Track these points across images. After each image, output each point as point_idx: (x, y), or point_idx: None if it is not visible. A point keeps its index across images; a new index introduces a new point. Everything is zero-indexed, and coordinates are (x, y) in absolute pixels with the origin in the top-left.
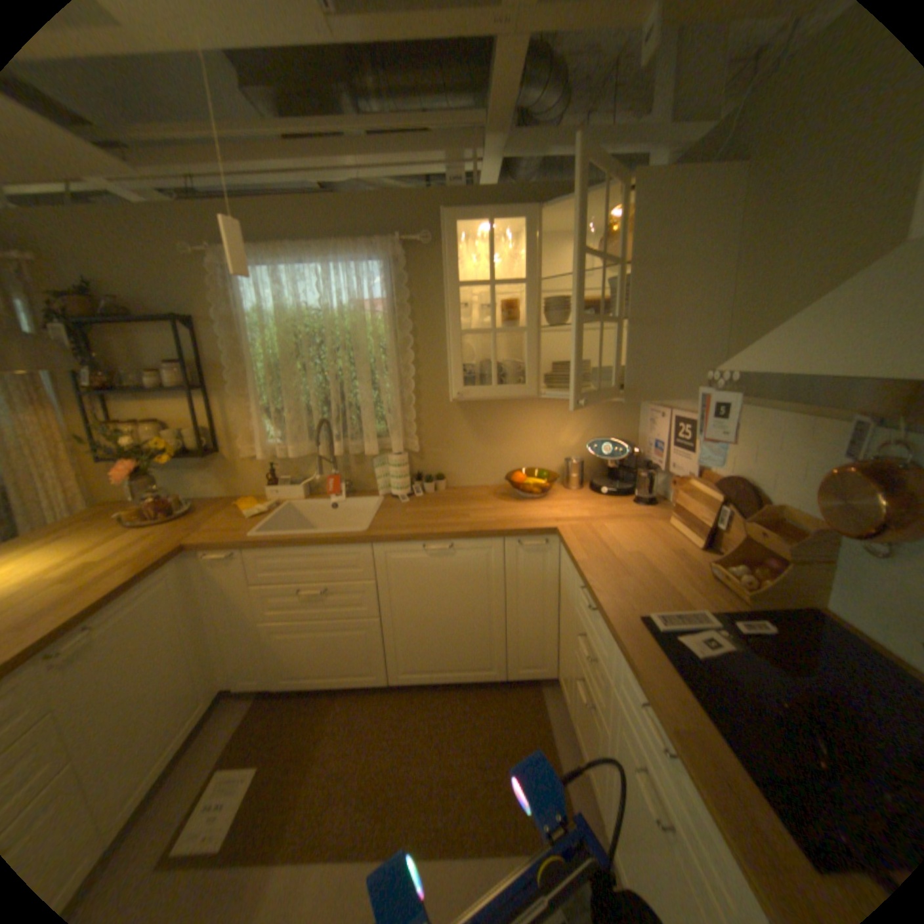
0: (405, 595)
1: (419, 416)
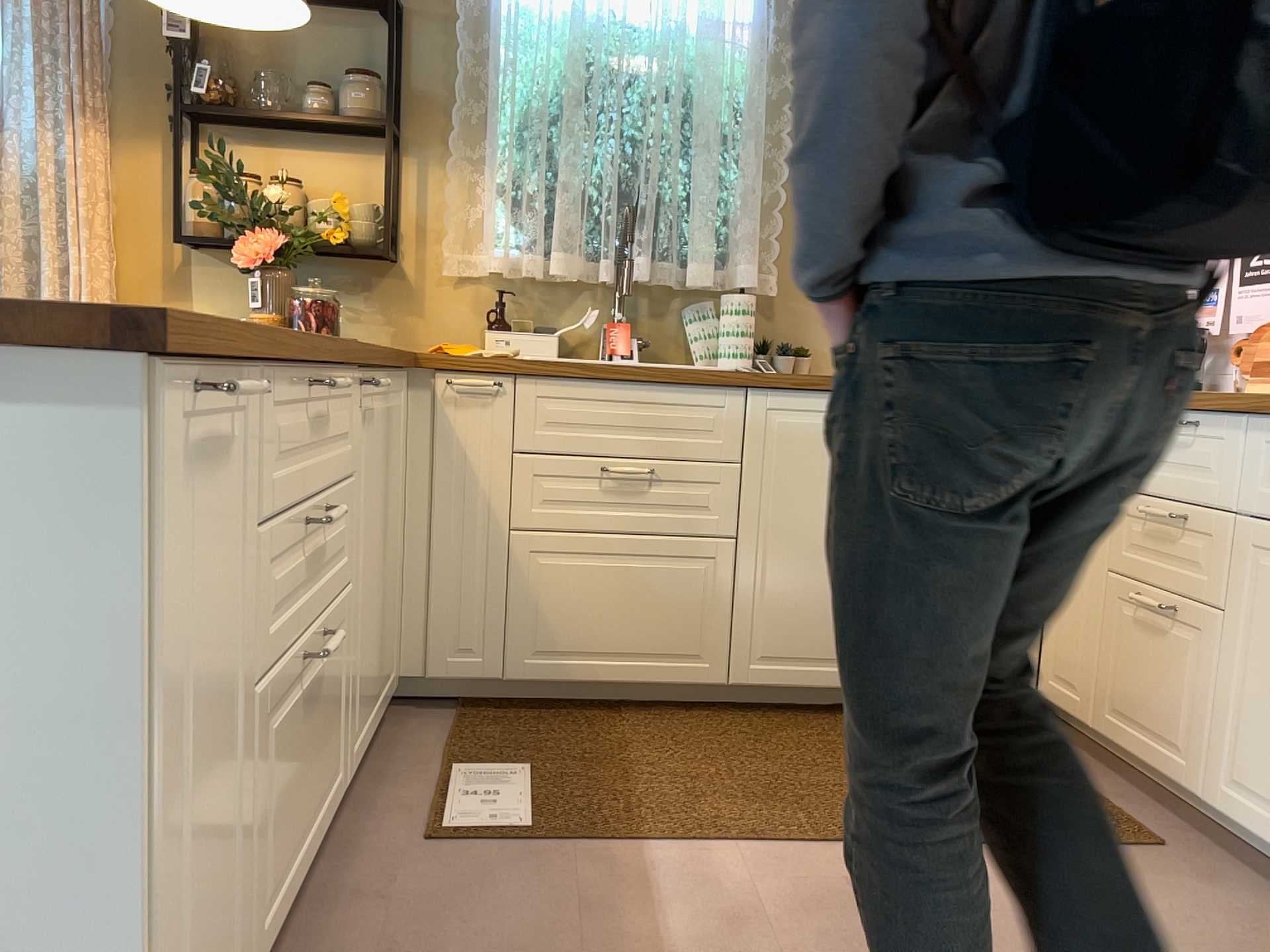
0: (791, 492)
1: (779, 235)
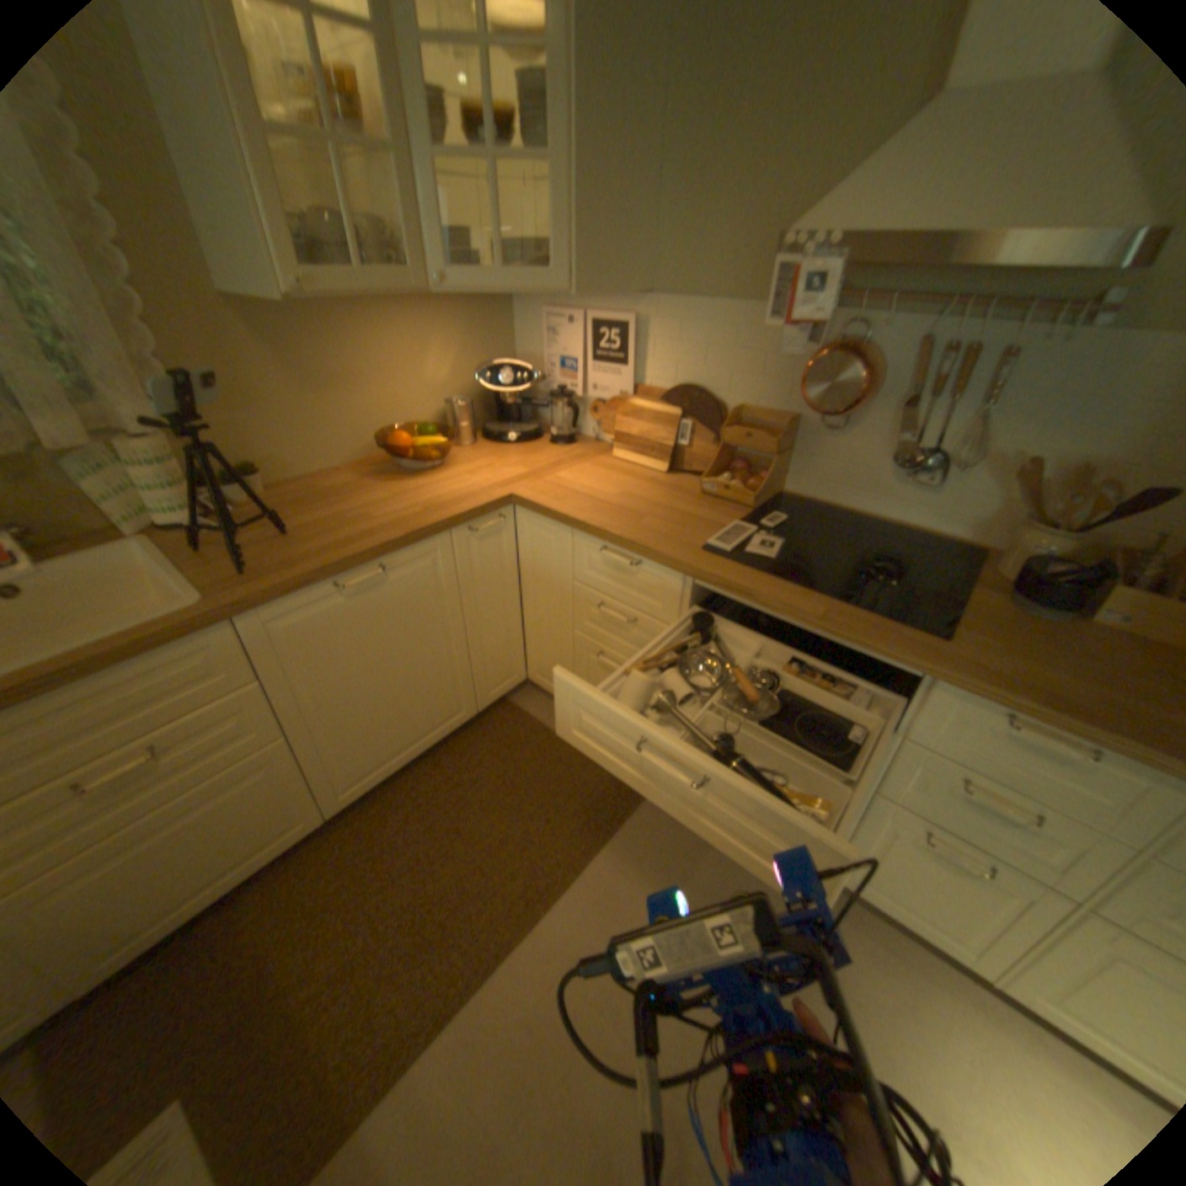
0: (320, 675)
1: (151, 342)
